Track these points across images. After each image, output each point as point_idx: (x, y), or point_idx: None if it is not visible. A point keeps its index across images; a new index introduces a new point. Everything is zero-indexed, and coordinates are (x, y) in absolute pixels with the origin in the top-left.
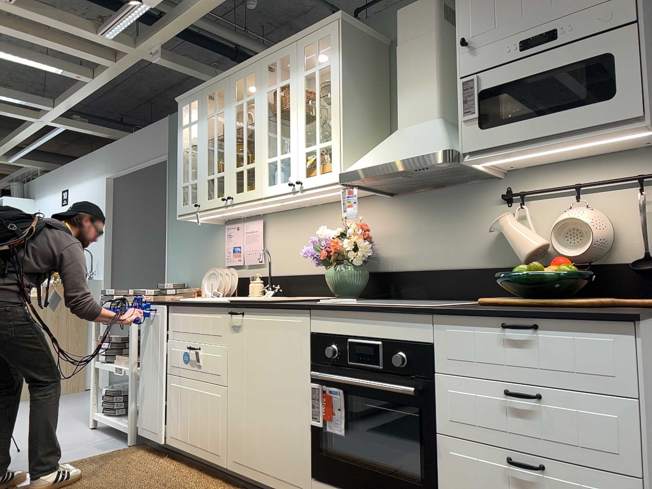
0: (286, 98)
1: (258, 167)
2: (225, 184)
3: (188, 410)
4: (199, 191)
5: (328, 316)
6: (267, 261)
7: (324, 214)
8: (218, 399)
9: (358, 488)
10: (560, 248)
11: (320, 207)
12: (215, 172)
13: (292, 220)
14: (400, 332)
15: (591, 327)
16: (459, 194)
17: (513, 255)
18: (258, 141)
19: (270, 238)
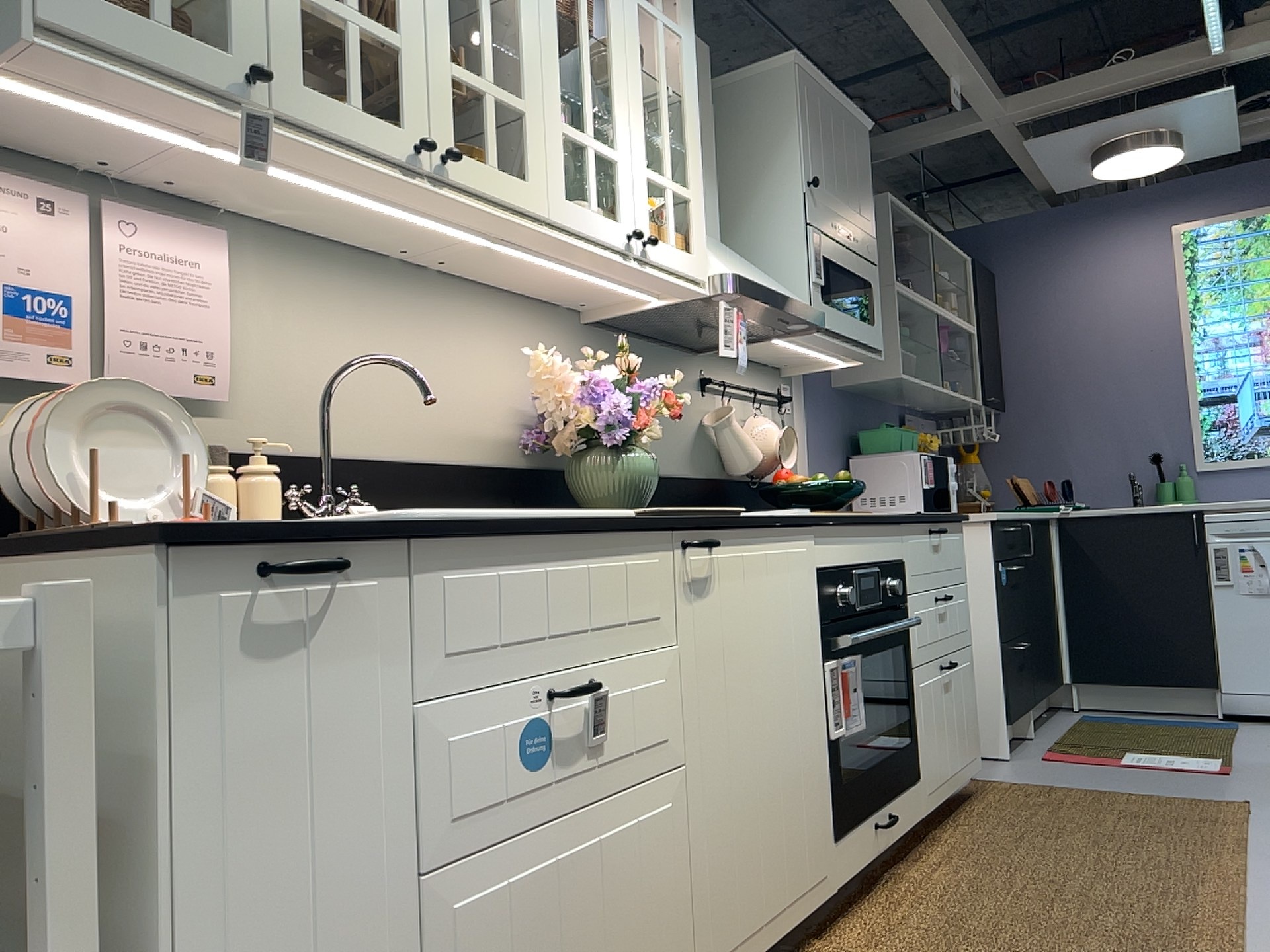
0: (586, 3)
1: (538, 125)
2: (410, 89)
3: (556, 951)
4: (250, 13)
5: (834, 534)
6: (234, 394)
7: (450, 307)
8: (665, 820)
9: (874, 801)
10: (768, 459)
11: (437, 282)
12: (353, 1)
13: (346, 282)
14: (887, 550)
15: (956, 528)
16: (665, 359)
17: (712, 462)
18: (535, 49)
19: (250, 313)
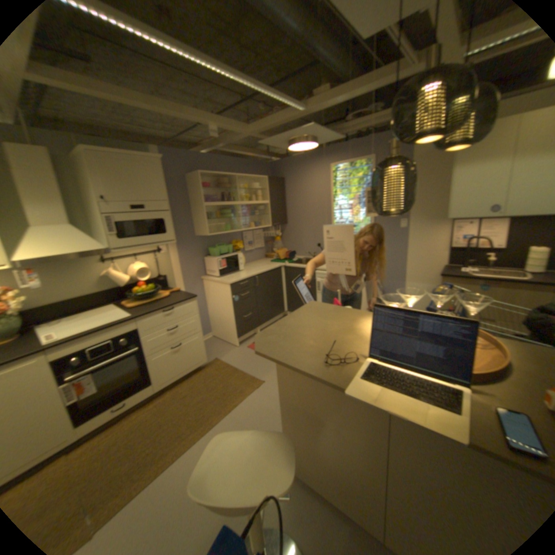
0: None
1: None
2: None
3: None
4: None
5: (61, 348)
6: None
7: None
8: None
9: (107, 408)
10: (135, 279)
11: None
12: None
13: None
14: (117, 334)
15: (185, 304)
16: (69, 261)
17: (108, 285)
18: None
19: None
